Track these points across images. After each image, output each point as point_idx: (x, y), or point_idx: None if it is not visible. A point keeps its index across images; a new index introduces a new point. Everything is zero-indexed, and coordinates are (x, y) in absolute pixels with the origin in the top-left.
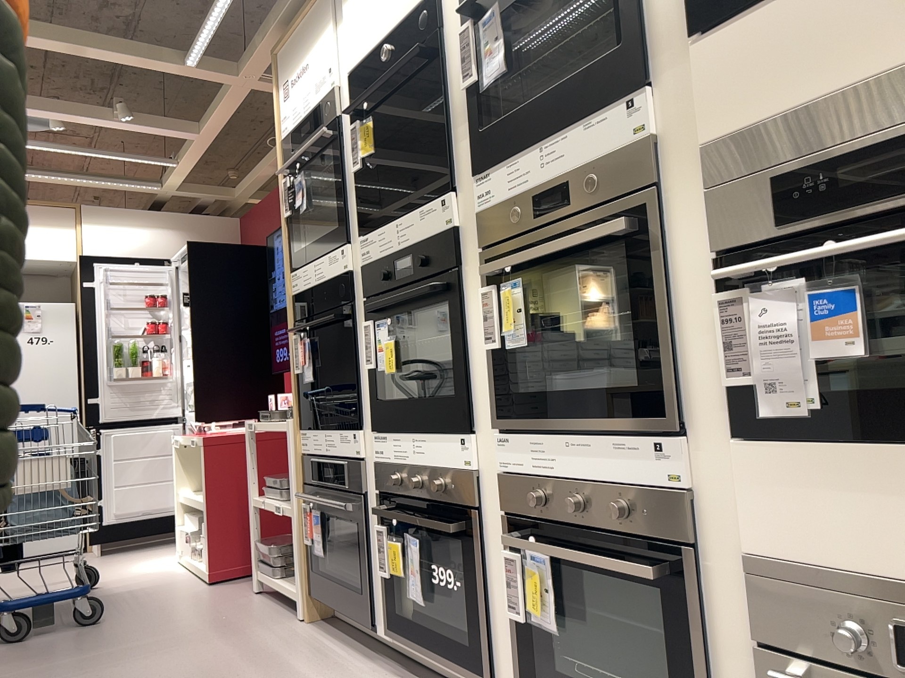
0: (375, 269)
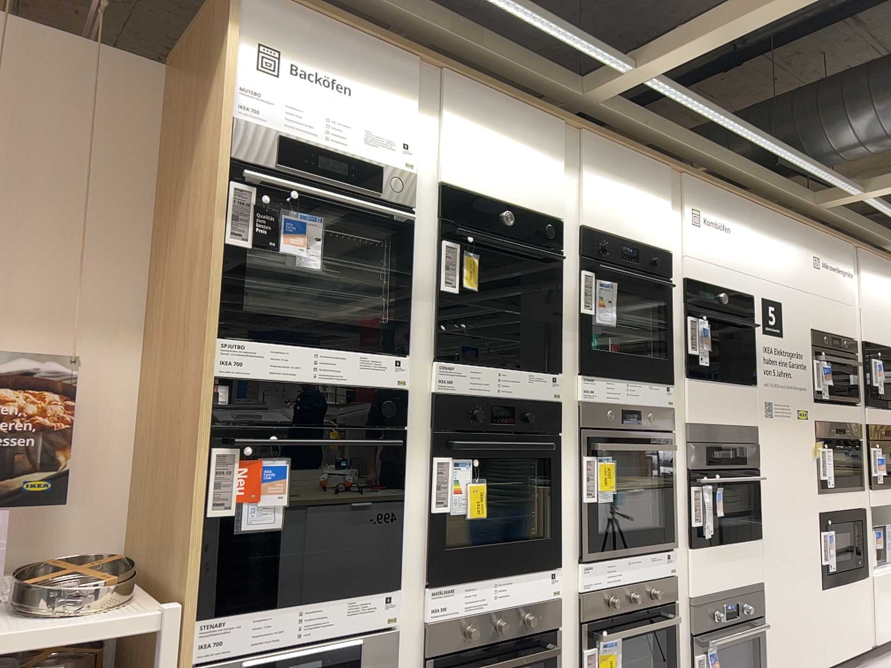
0: (463, 402)
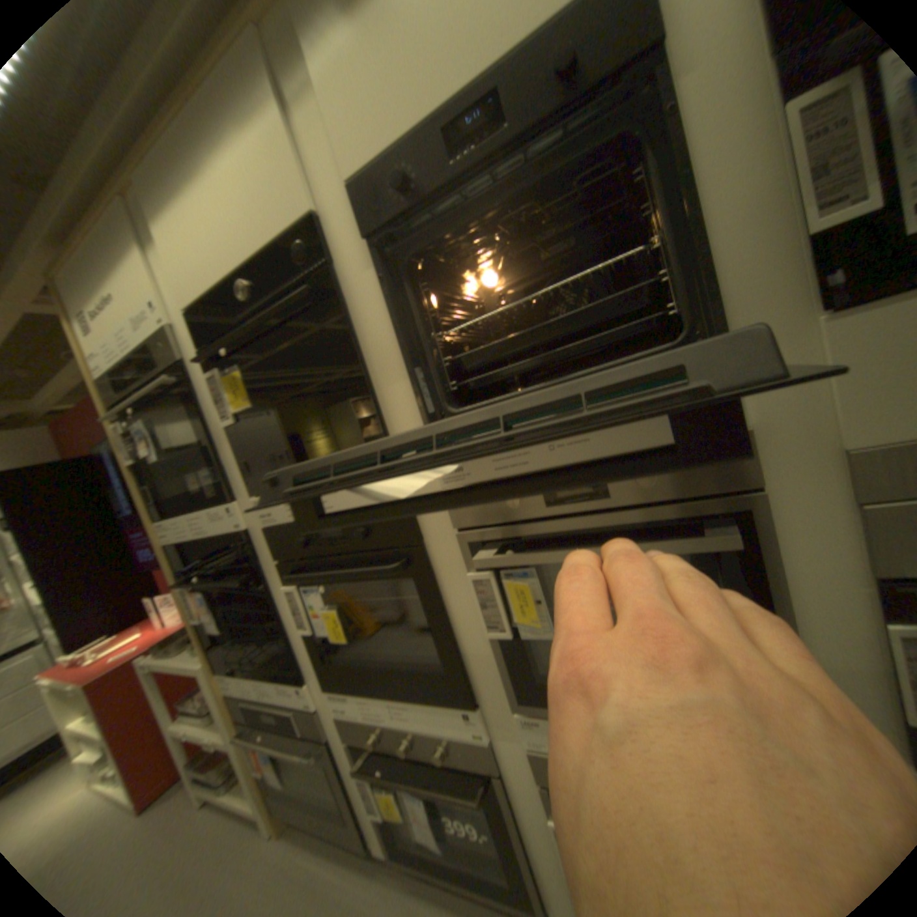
0: (291, 533)
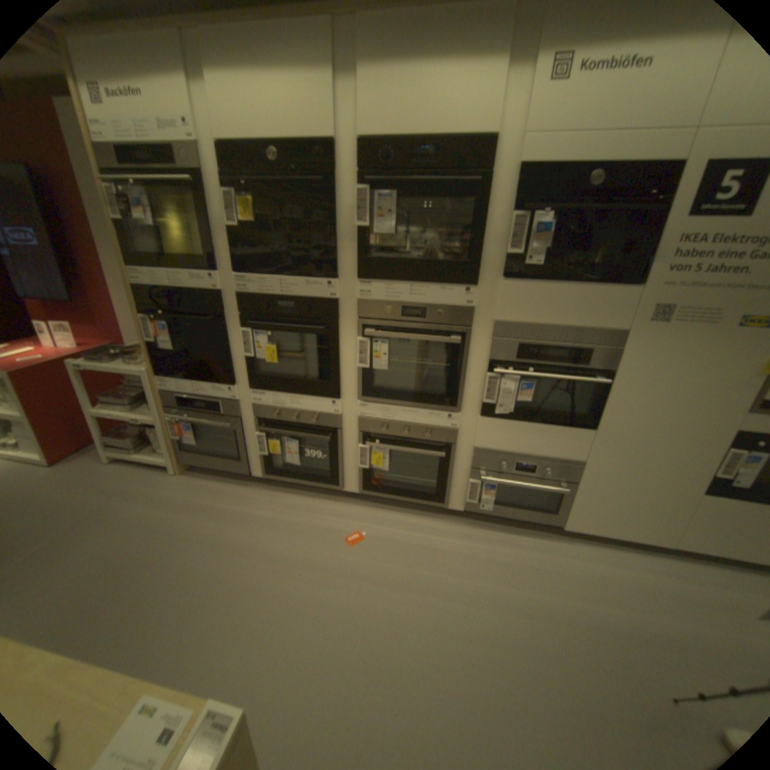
0: (255, 301)
